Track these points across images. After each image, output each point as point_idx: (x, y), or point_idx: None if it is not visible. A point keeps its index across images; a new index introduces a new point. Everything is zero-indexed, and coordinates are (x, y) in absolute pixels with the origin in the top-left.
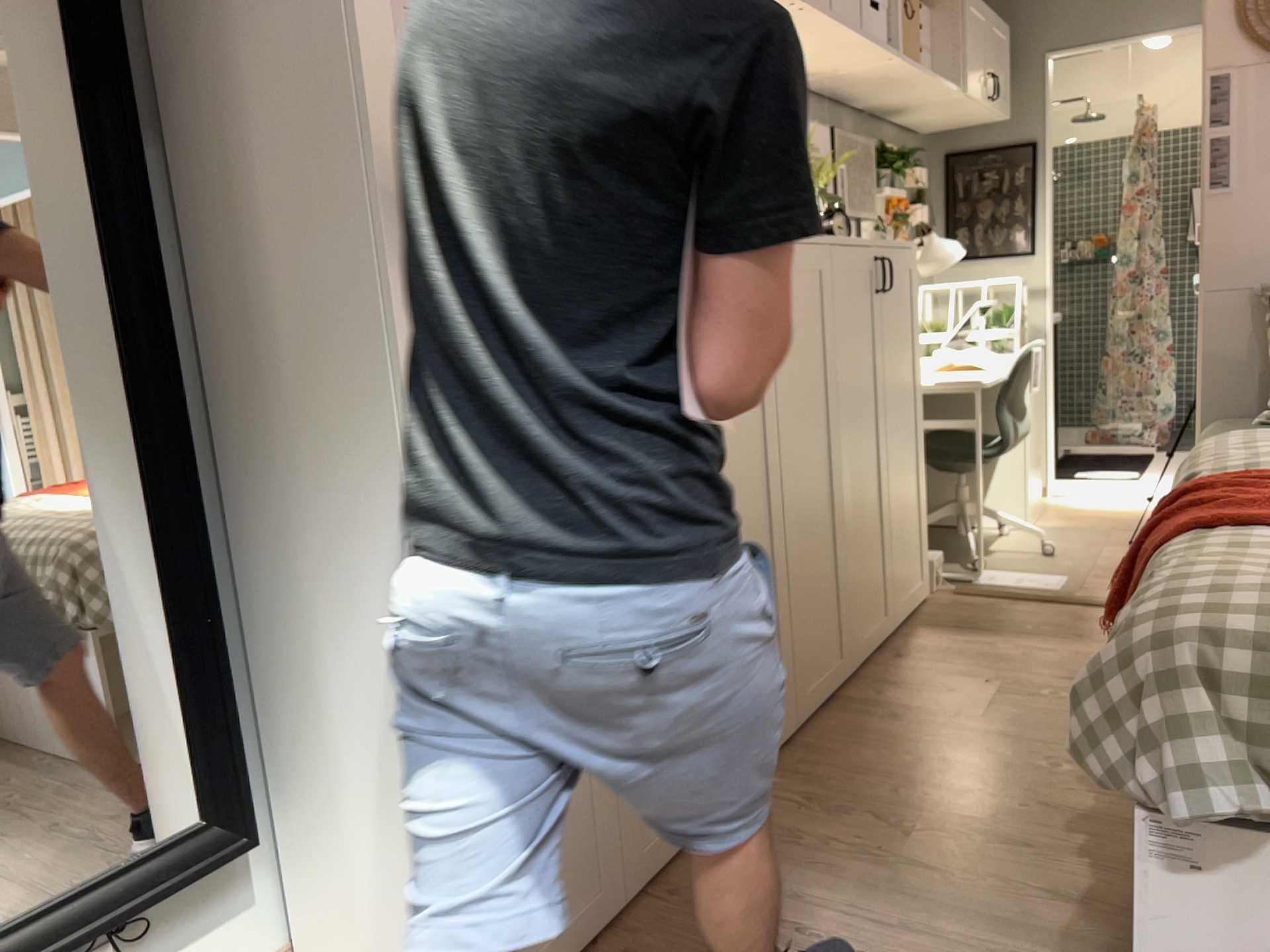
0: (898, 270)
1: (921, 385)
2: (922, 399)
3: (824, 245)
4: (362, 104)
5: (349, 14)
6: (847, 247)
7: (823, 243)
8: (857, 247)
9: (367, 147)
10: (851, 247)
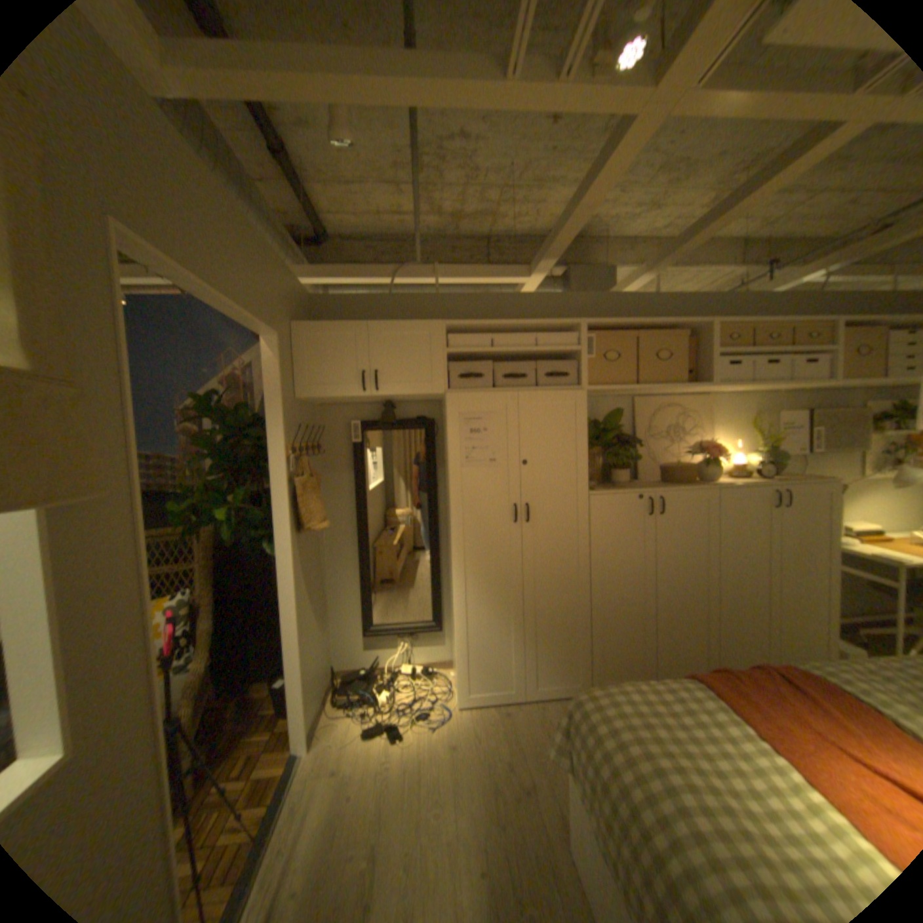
0: (811, 496)
1: (838, 556)
2: (838, 564)
3: (711, 490)
4: (450, 478)
5: (449, 459)
6: (739, 489)
7: (711, 489)
8: (751, 488)
9: (450, 487)
10: (744, 489)
